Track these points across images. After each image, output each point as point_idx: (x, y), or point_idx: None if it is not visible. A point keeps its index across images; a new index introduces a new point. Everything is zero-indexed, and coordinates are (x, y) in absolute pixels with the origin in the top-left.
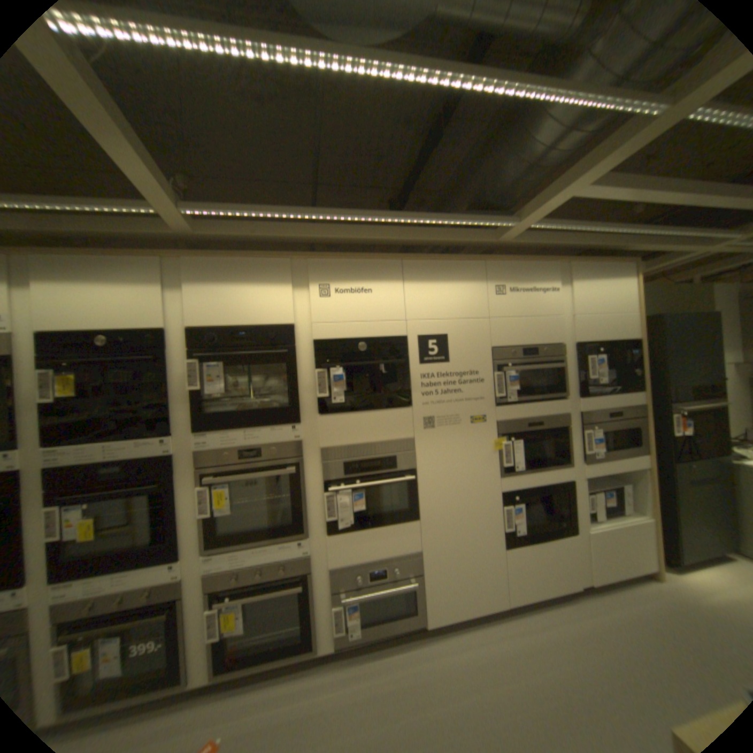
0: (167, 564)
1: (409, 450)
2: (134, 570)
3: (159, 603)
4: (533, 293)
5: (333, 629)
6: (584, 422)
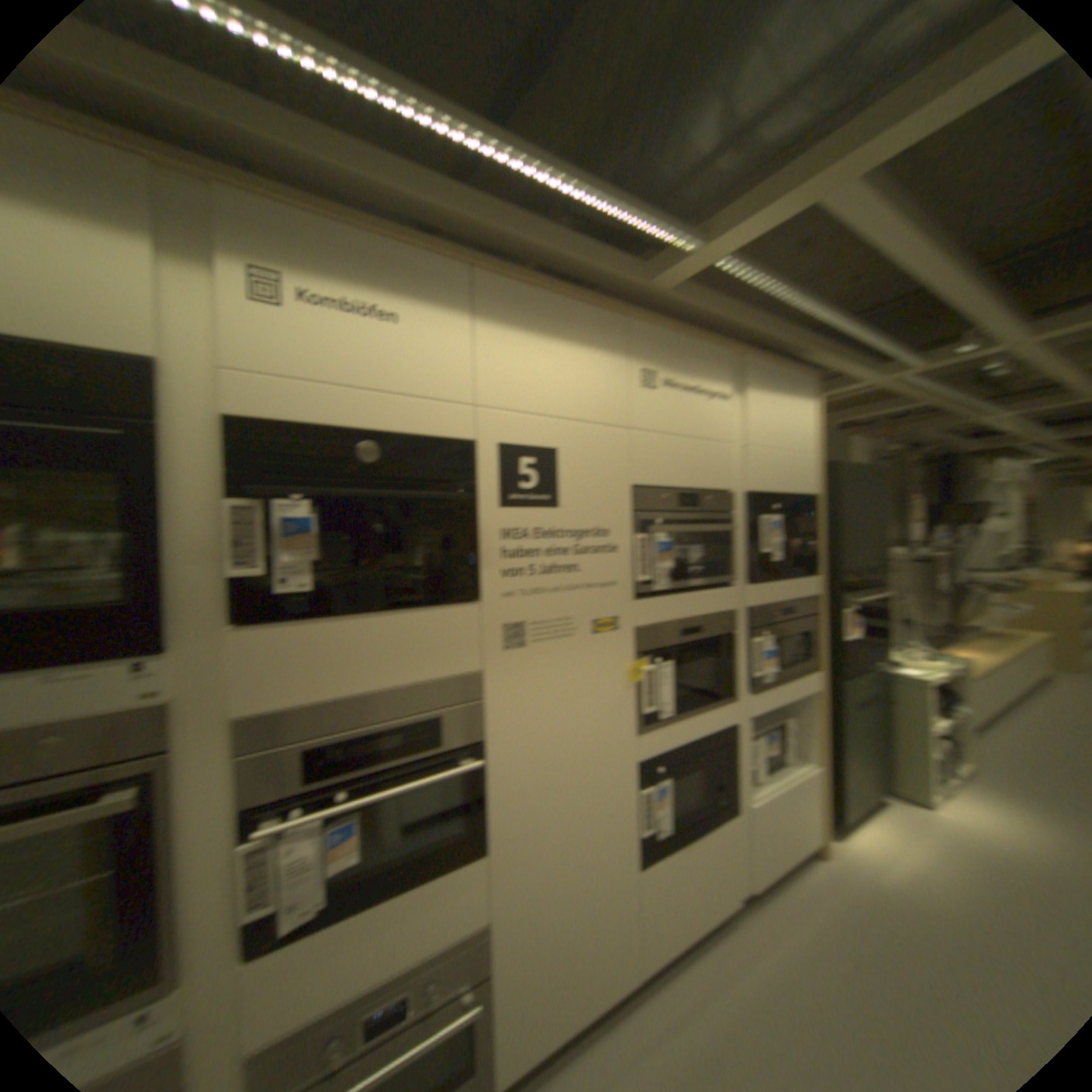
0: None
1: (475, 700)
2: None
3: None
4: (698, 396)
5: None
6: (754, 624)
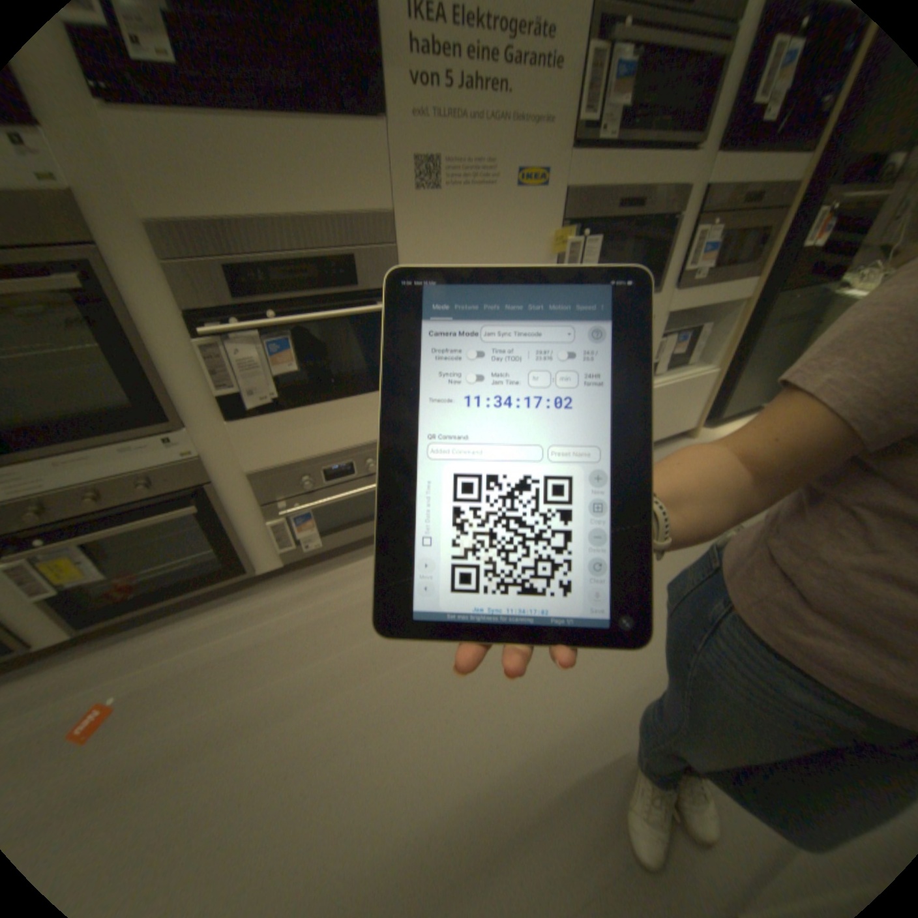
0: None
1: (384, 242)
2: None
3: None
4: None
5: (274, 544)
6: (706, 205)
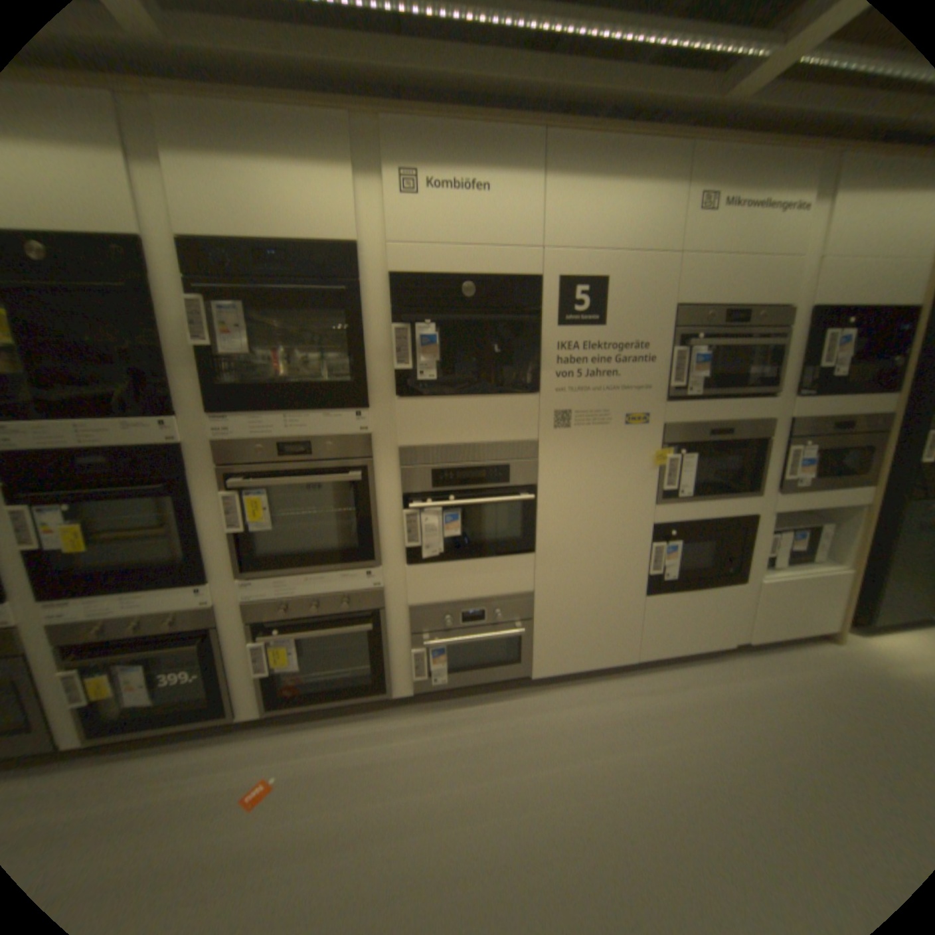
0: (191, 586)
1: (530, 458)
2: (147, 591)
3: (186, 631)
4: (766, 210)
5: (412, 672)
6: (794, 432)
